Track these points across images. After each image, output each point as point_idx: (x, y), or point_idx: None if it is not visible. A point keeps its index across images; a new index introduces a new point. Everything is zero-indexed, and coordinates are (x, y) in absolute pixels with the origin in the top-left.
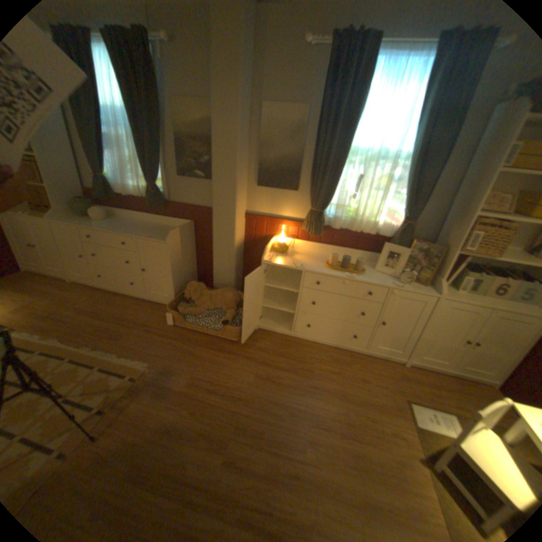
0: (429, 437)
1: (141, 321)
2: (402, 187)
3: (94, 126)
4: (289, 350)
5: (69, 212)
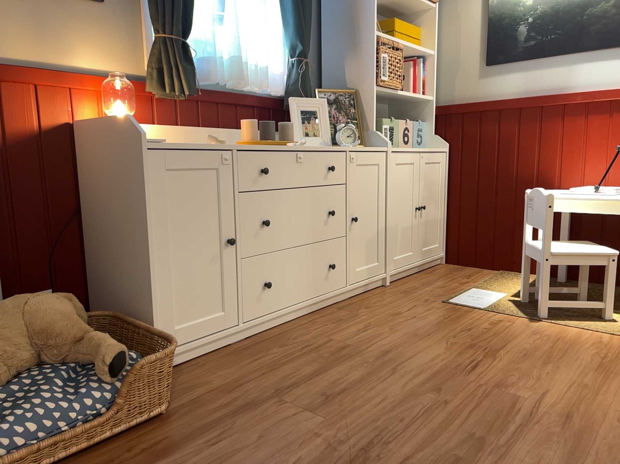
0: (497, 307)
1: None
2: (273, 8)
3: None
4: (269, 352)
5: None
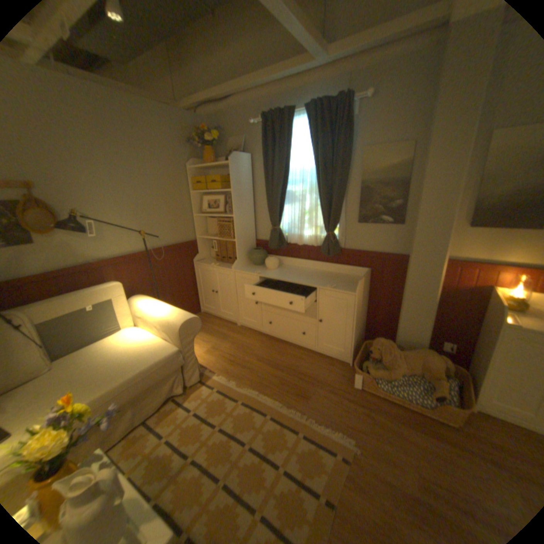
0: None
1: (321, 377)
2: None
3: (282, 185)
4: None
5: (247, 261)
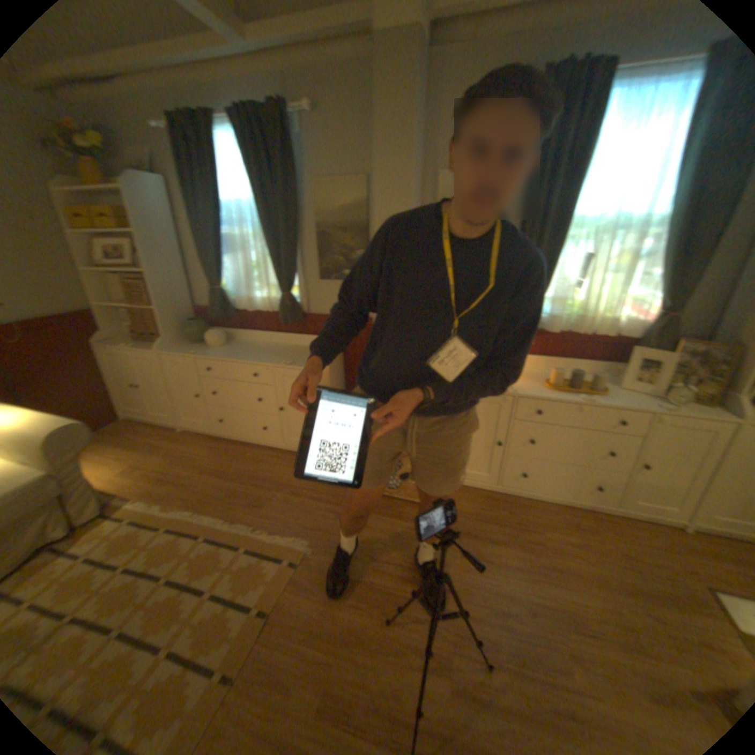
0: None
1: (282, 479)
2: (655, 264)
3: (212, 226)
4: (498, 512)
5: (178, 338)
